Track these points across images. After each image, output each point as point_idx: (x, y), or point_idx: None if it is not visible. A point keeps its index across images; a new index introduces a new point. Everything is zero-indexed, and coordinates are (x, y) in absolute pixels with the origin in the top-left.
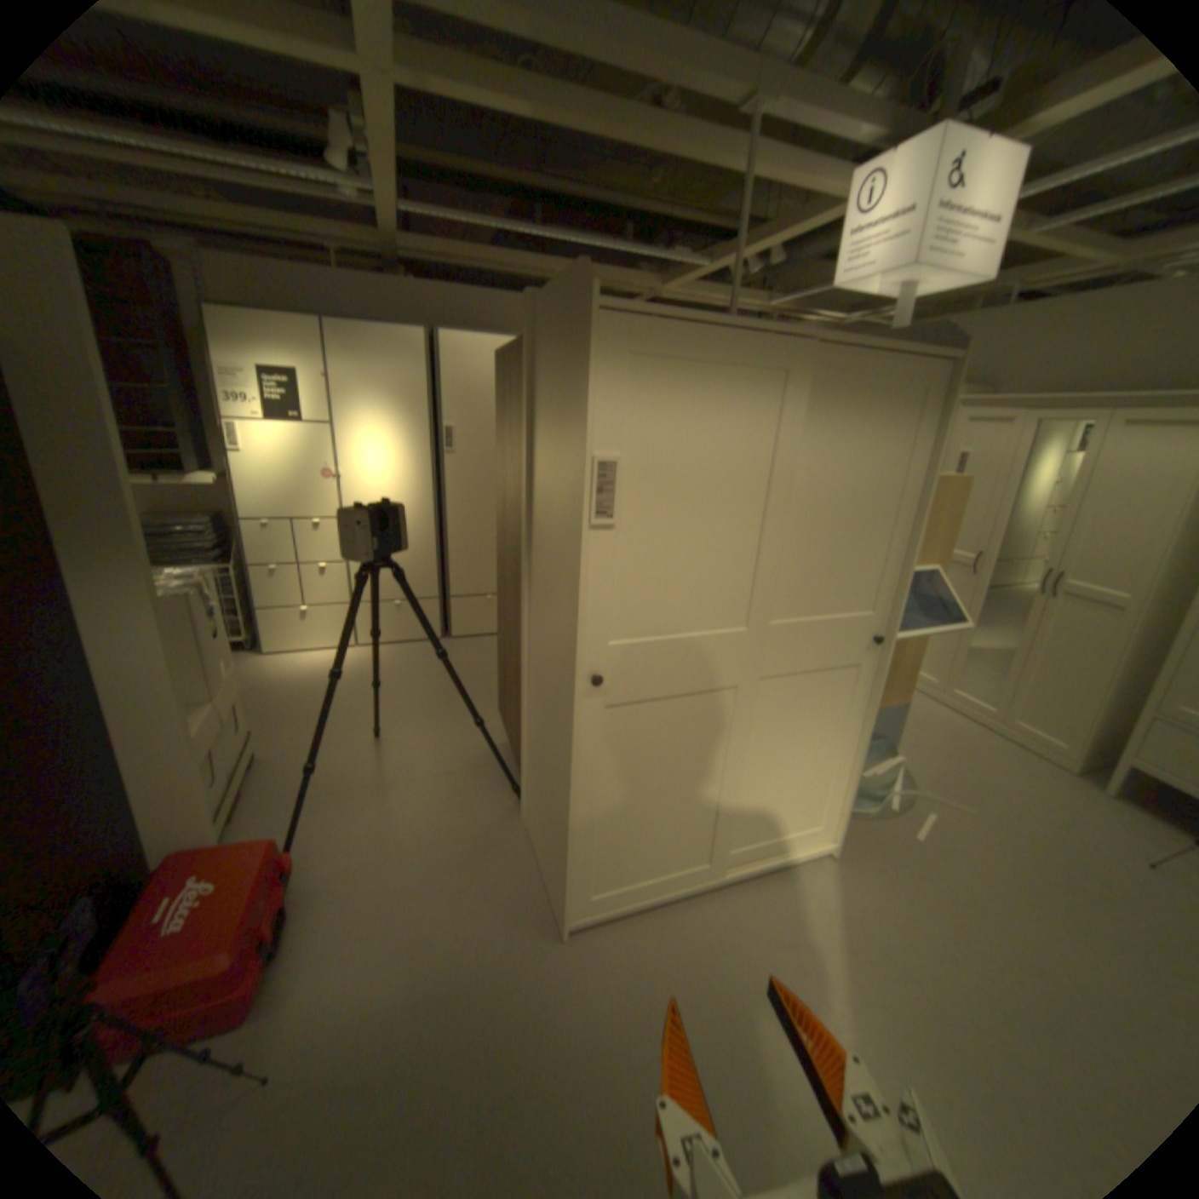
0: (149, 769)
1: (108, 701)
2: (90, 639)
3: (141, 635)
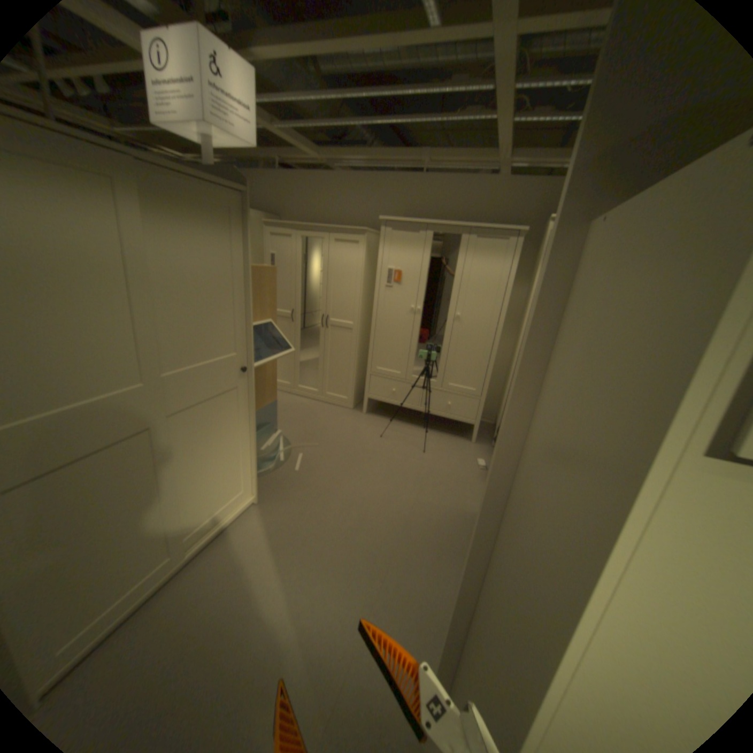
0: None
1: None
2: None
3: None
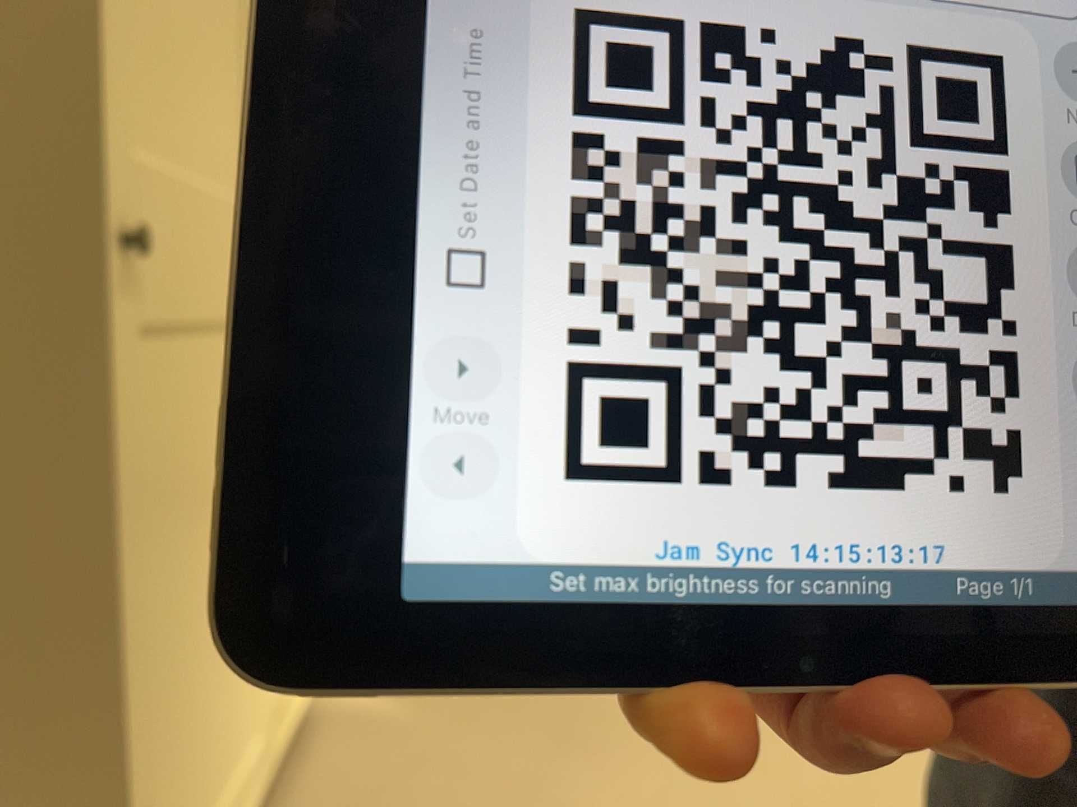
0: None
1: None
2: None
3: None
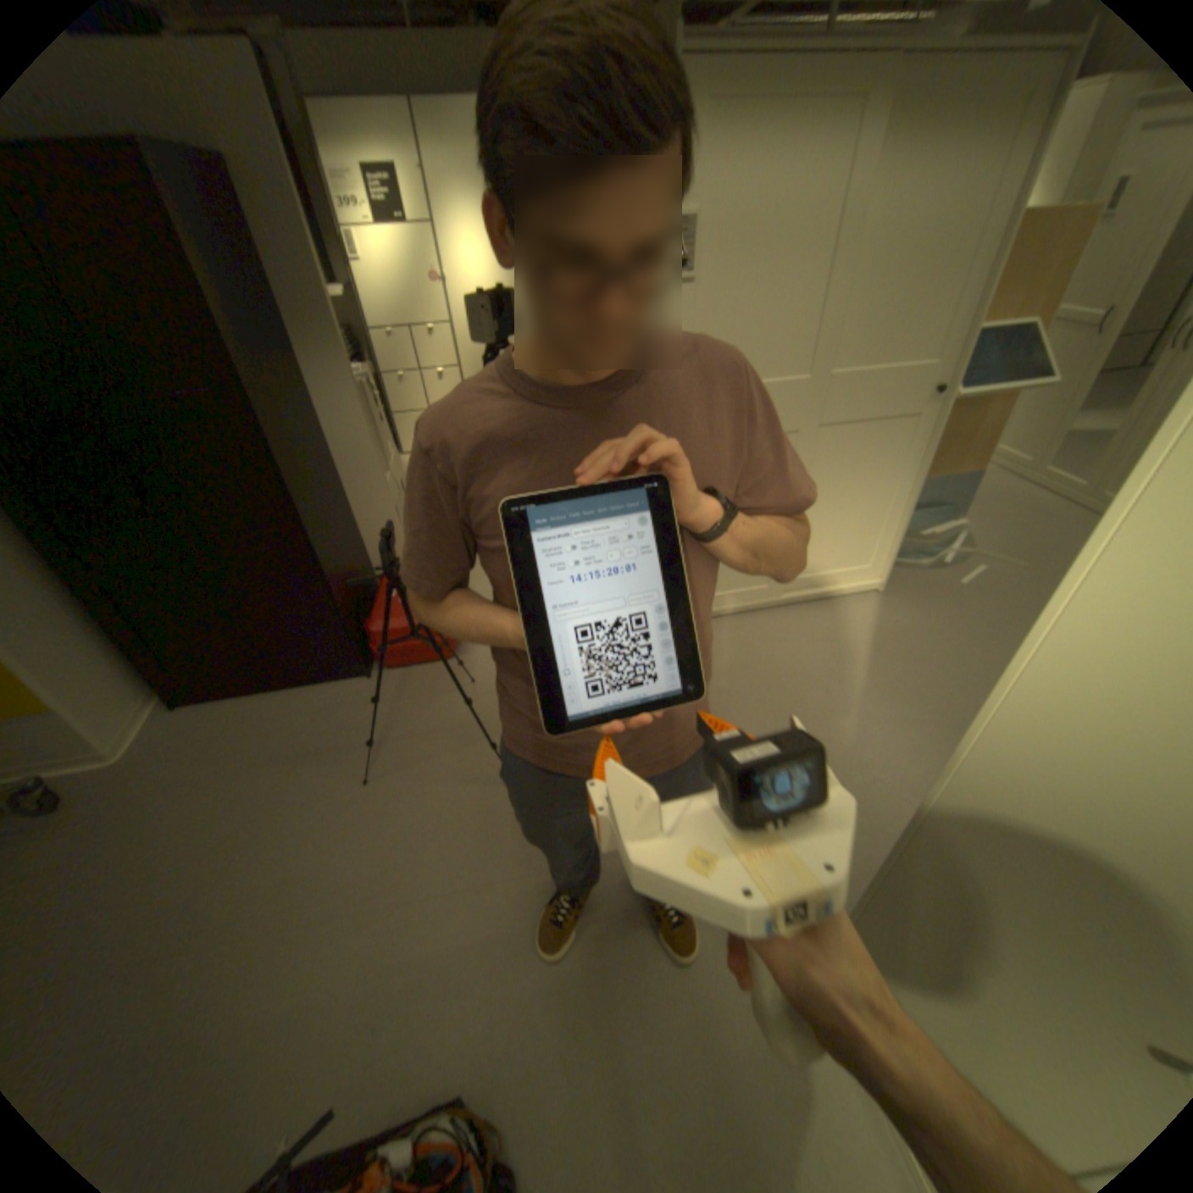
0: (367, 507)
1: (336, 456)
2: (318, 408)
3: (349, 405)
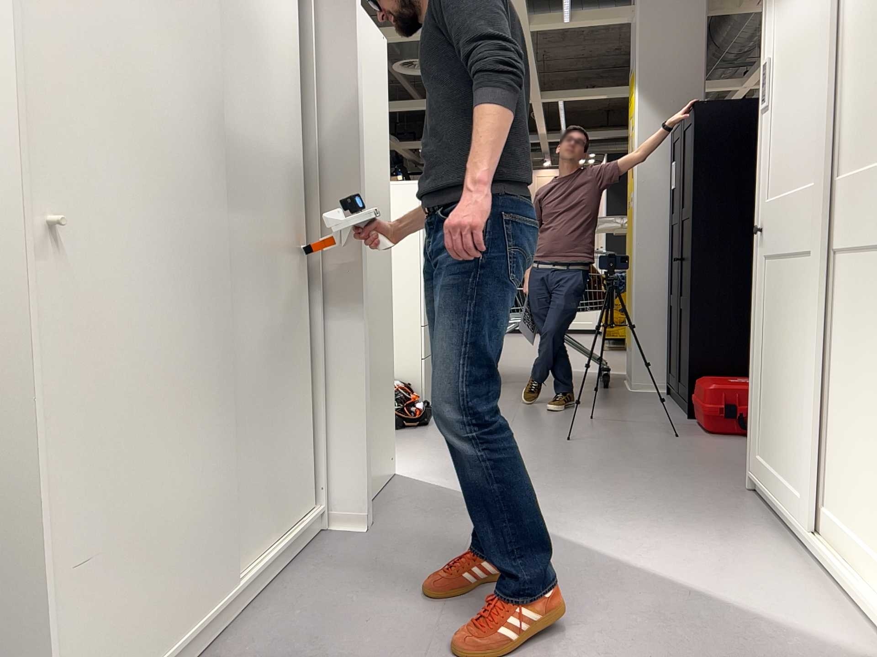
0: None
1: None
2: None
3: None
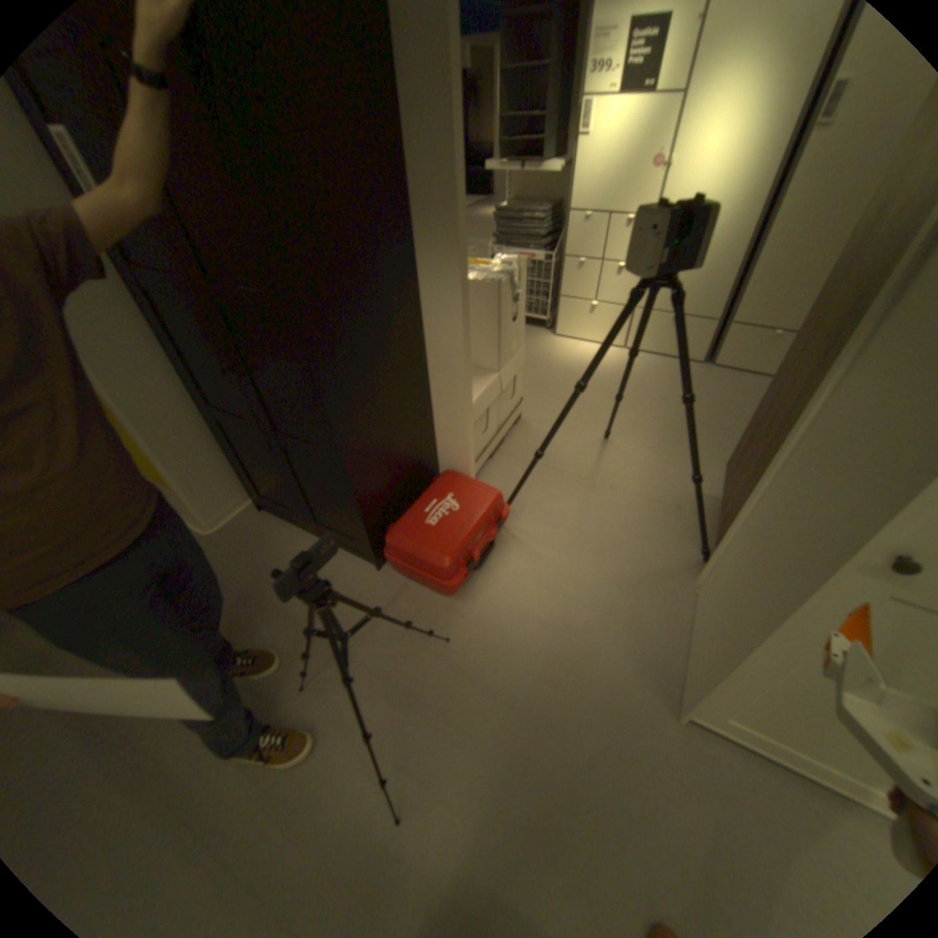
0: (444, 413)
1: (429, 359)
2: (423, 309)
3: (451, 314)
